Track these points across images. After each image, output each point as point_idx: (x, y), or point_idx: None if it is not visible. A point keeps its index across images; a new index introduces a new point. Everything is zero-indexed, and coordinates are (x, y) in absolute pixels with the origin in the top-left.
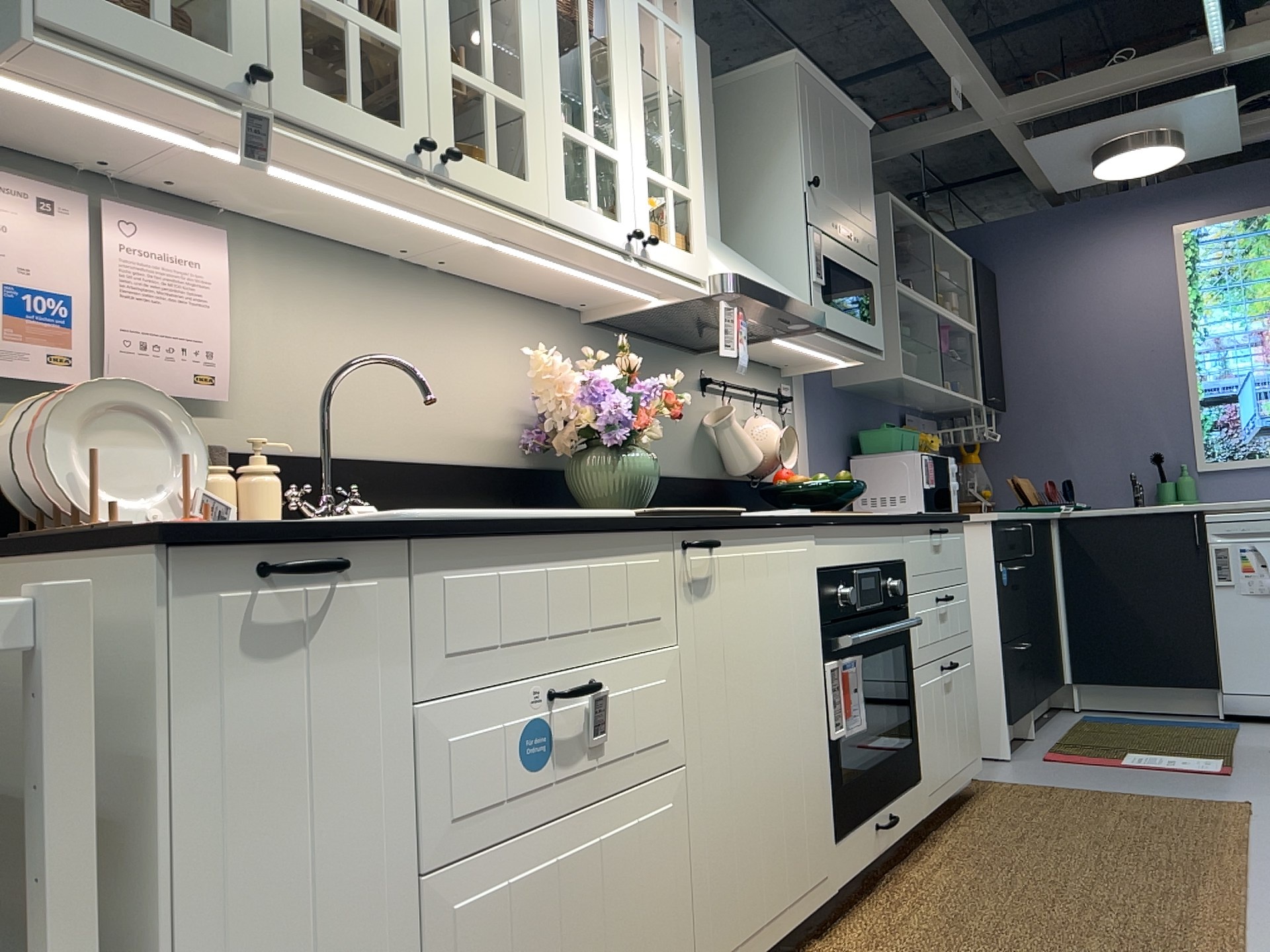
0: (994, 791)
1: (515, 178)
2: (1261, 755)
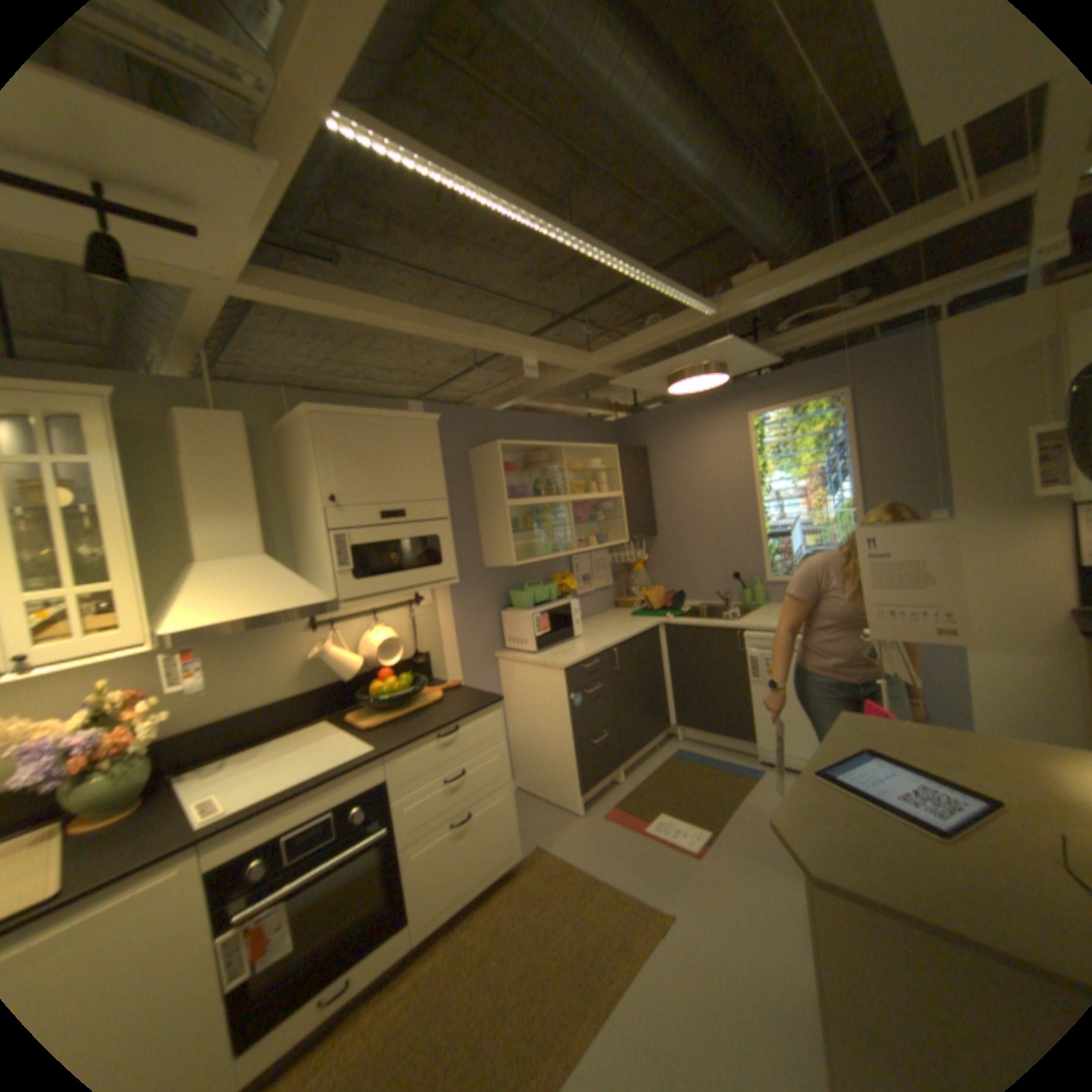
0: (530, 873)
1: None
2: (742, 831)
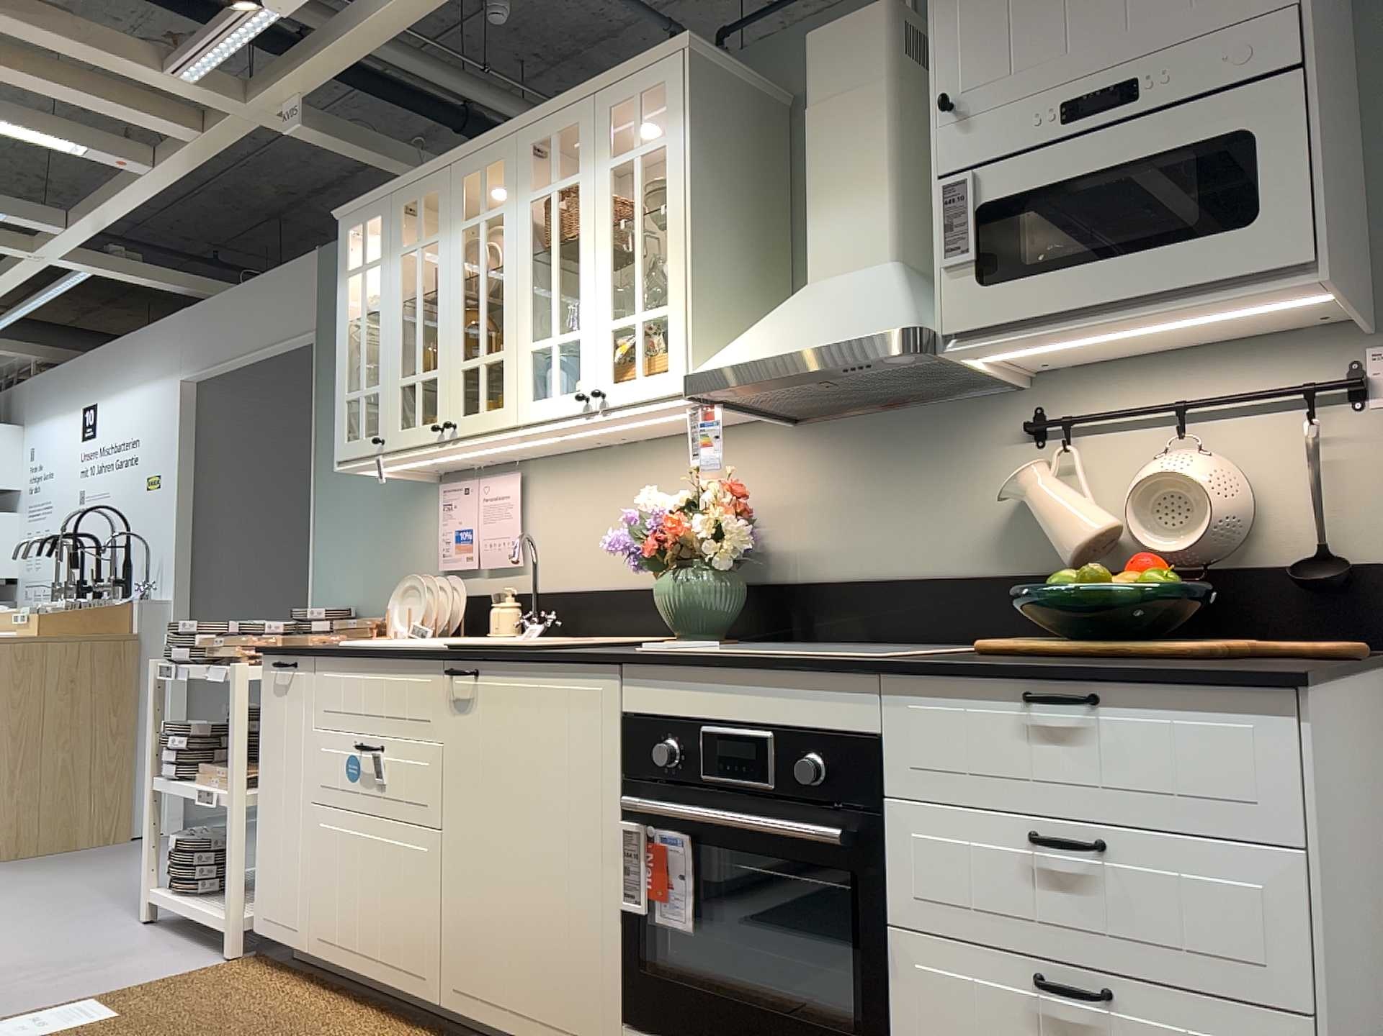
0: None
1: (493, 410)
2: None
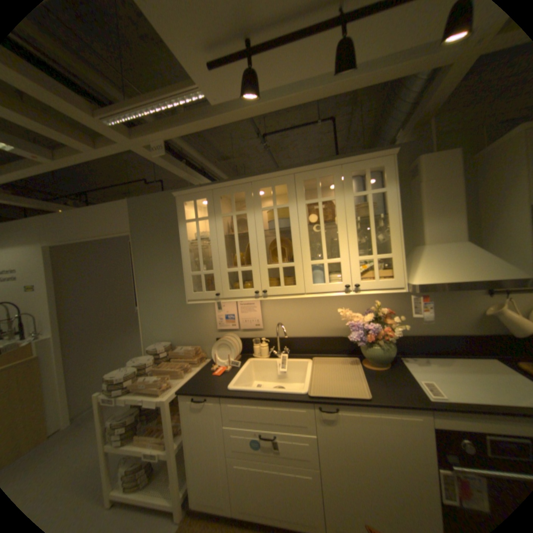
0: None
1: (291, 286)
2: None
